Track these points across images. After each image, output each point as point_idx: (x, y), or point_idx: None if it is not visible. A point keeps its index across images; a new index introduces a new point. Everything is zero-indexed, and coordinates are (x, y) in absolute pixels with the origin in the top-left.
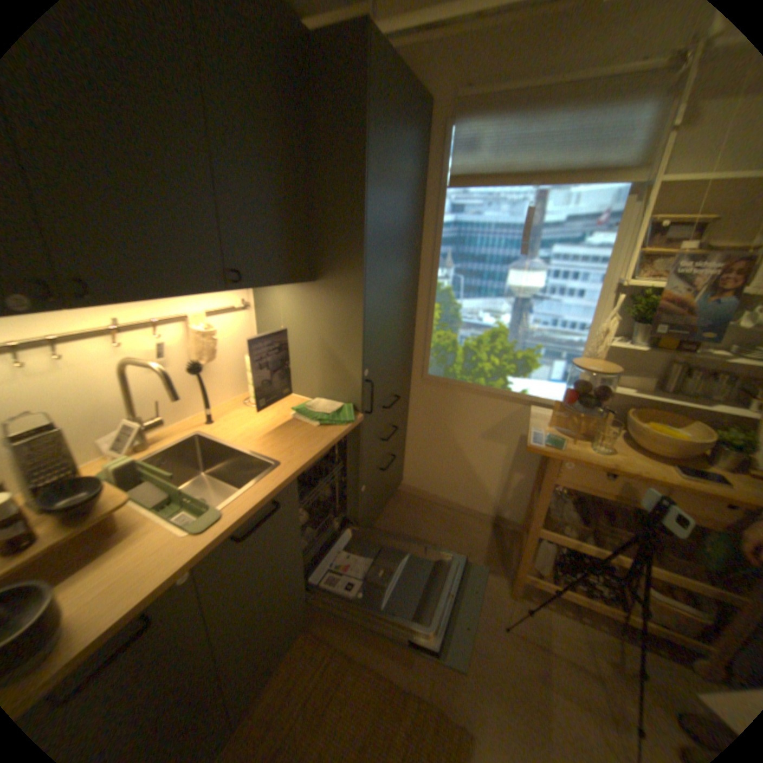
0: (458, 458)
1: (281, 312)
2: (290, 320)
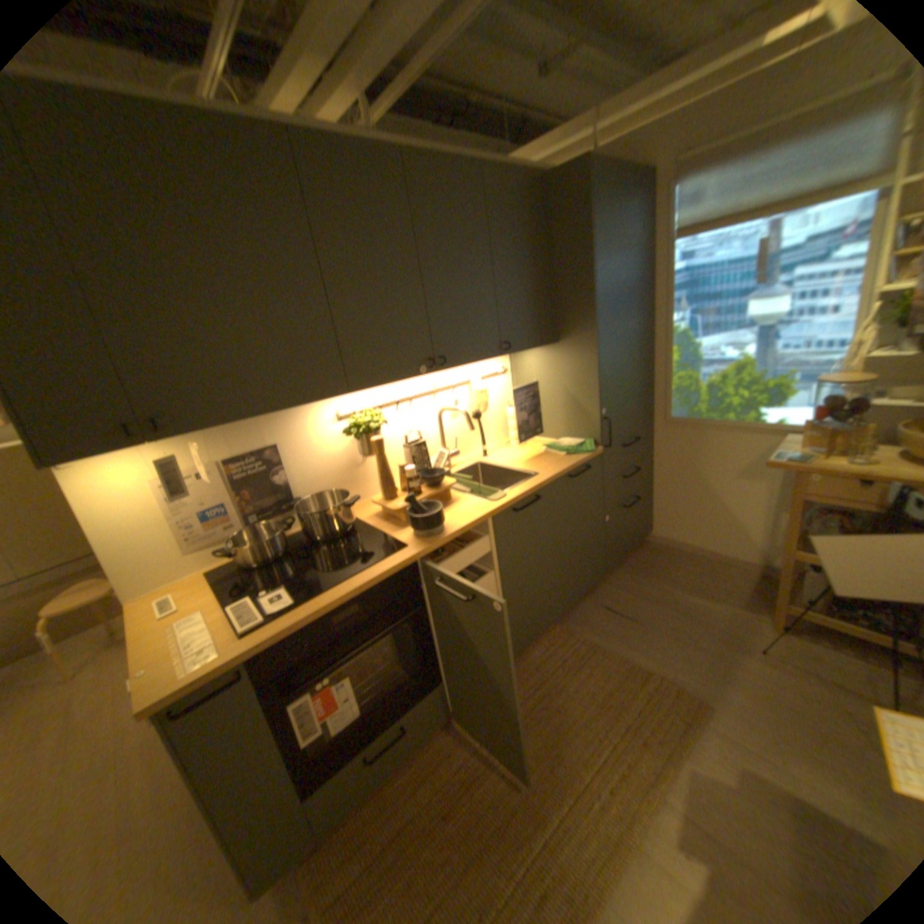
0: (713, 502)
1: (532, 371)
2: (539, 377)
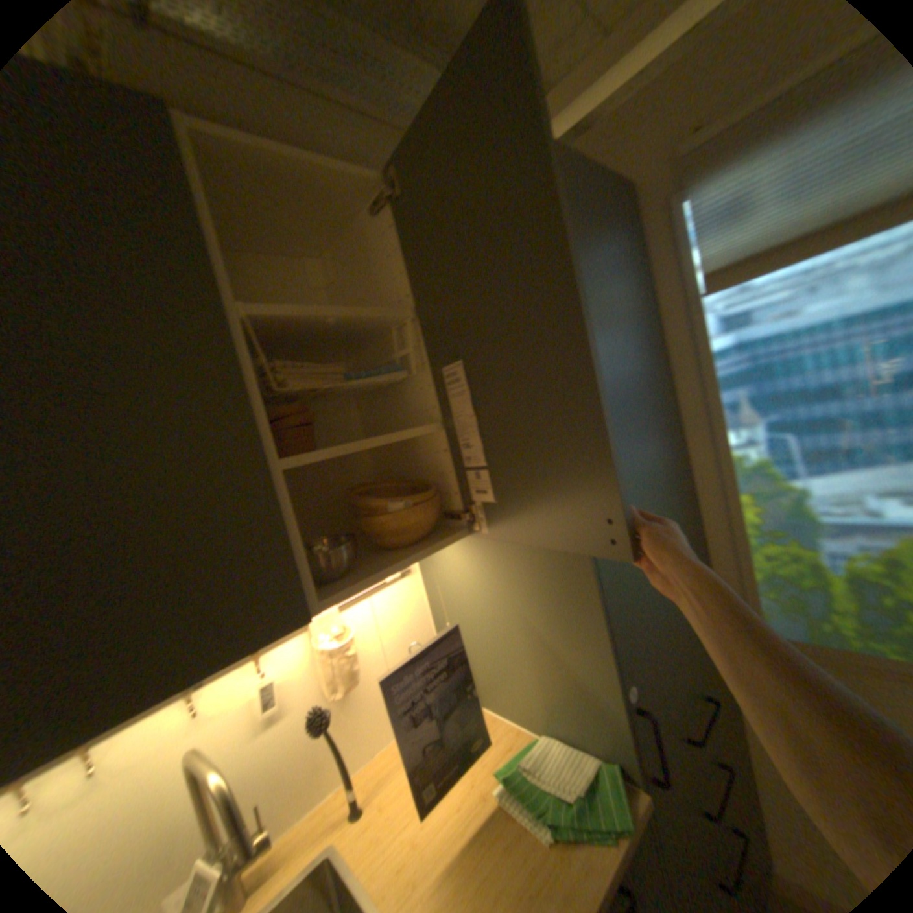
0: None
1: (455, 577)
2: (472, 588)
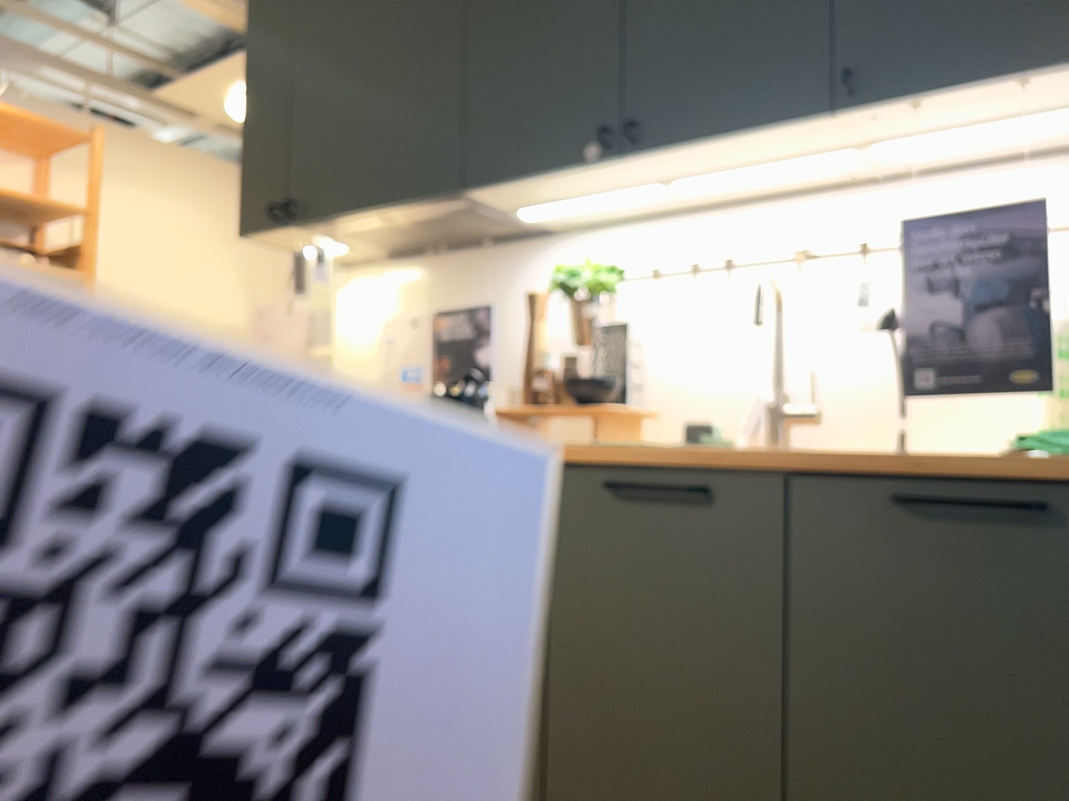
0: None
1: None
2: None
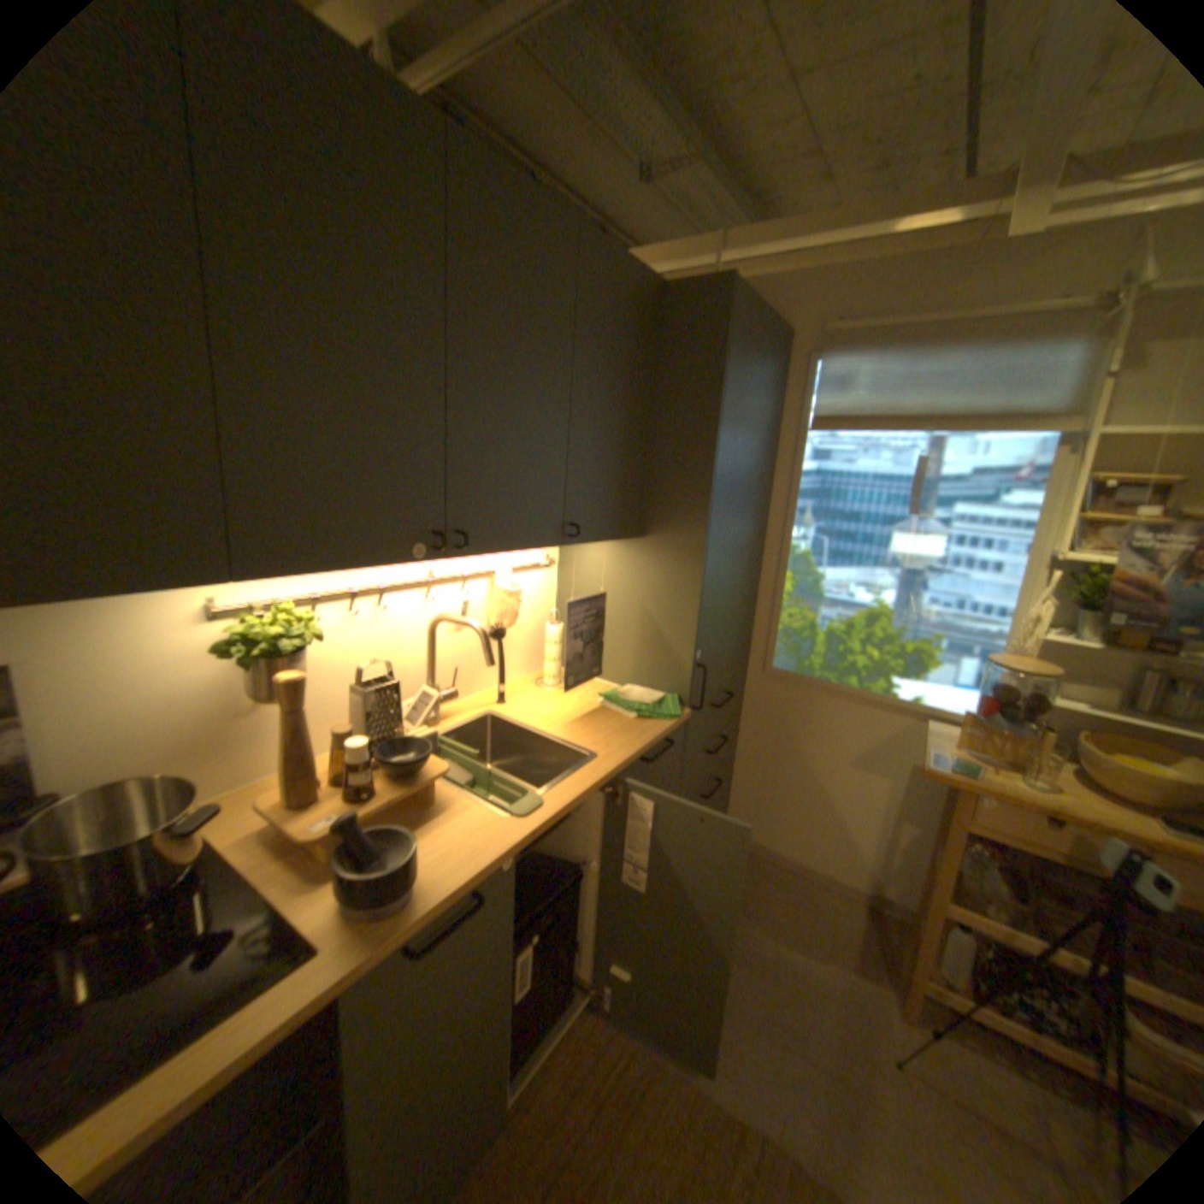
0: (815, 796)
1: (595, 573)
2: (605, 584)
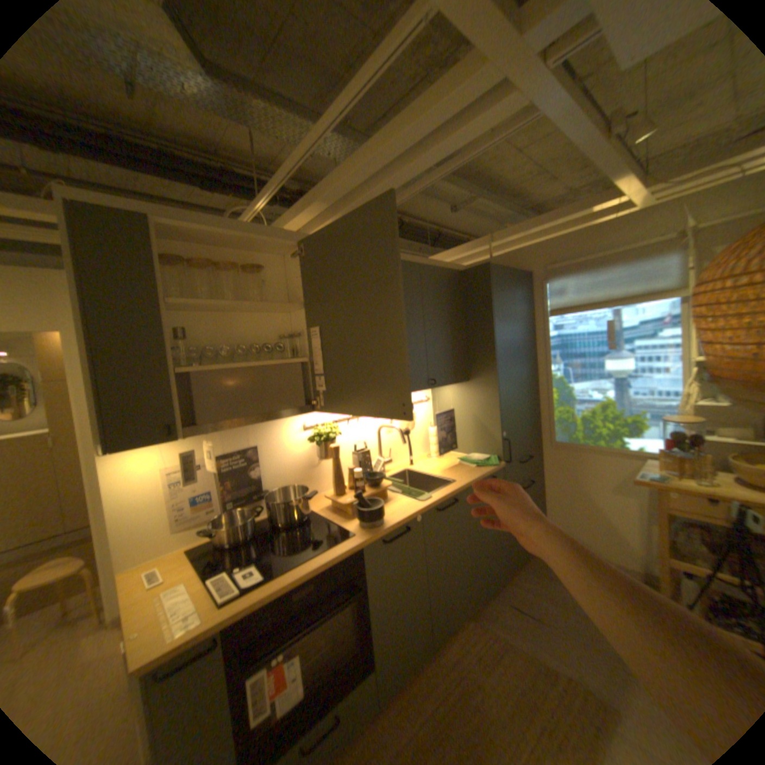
0: (595, 514)
1: (448, 401)
2: (453, 406)
